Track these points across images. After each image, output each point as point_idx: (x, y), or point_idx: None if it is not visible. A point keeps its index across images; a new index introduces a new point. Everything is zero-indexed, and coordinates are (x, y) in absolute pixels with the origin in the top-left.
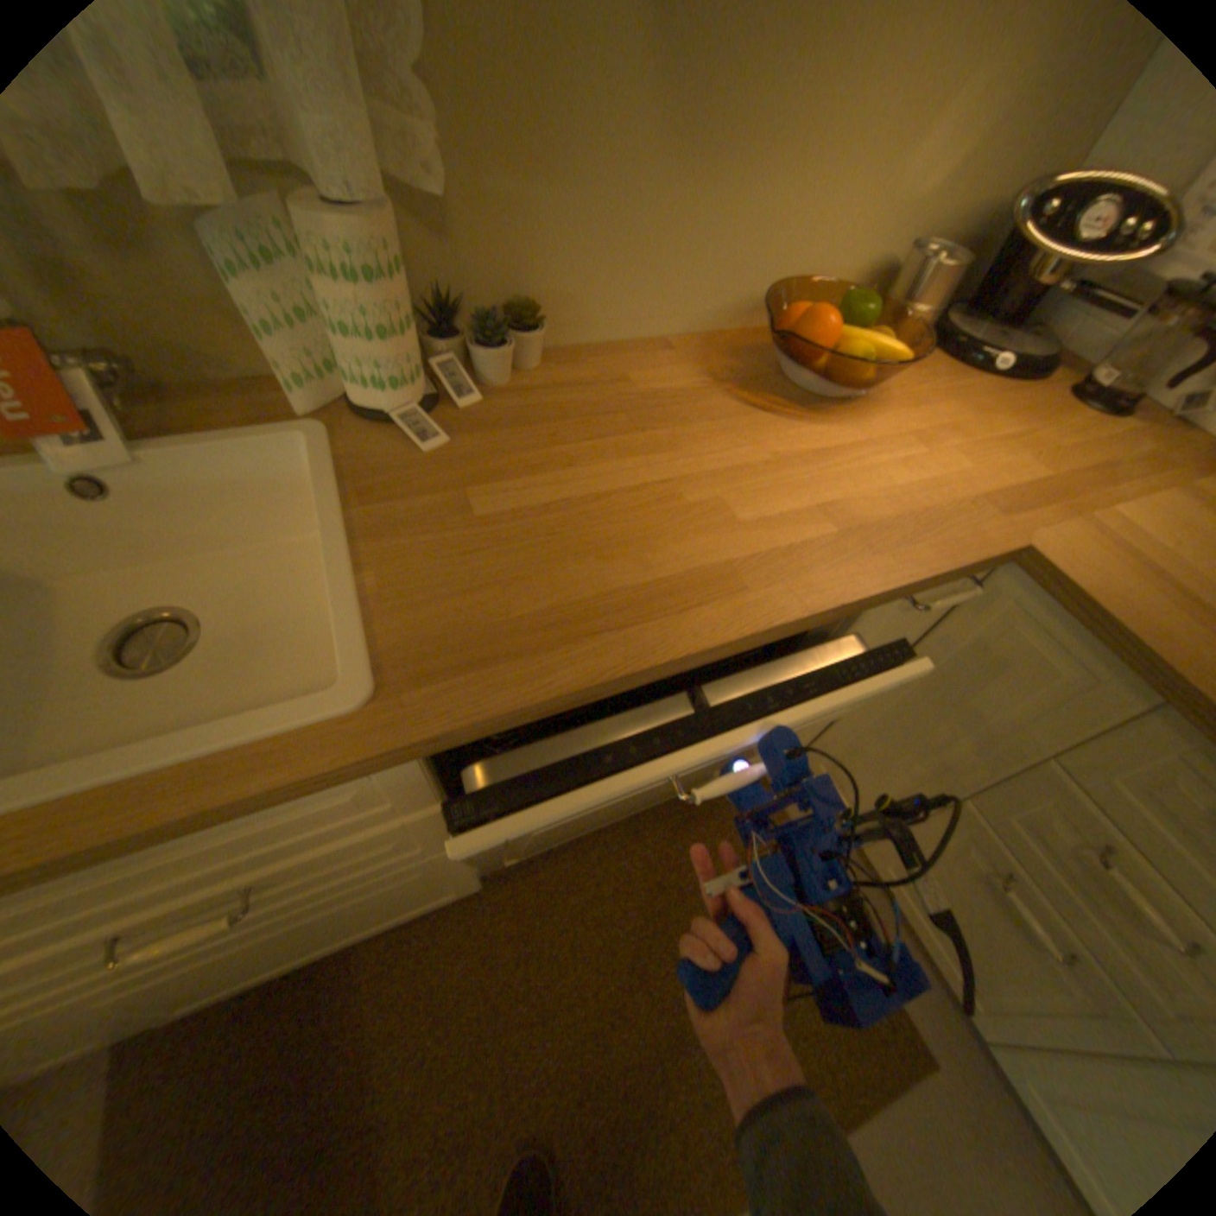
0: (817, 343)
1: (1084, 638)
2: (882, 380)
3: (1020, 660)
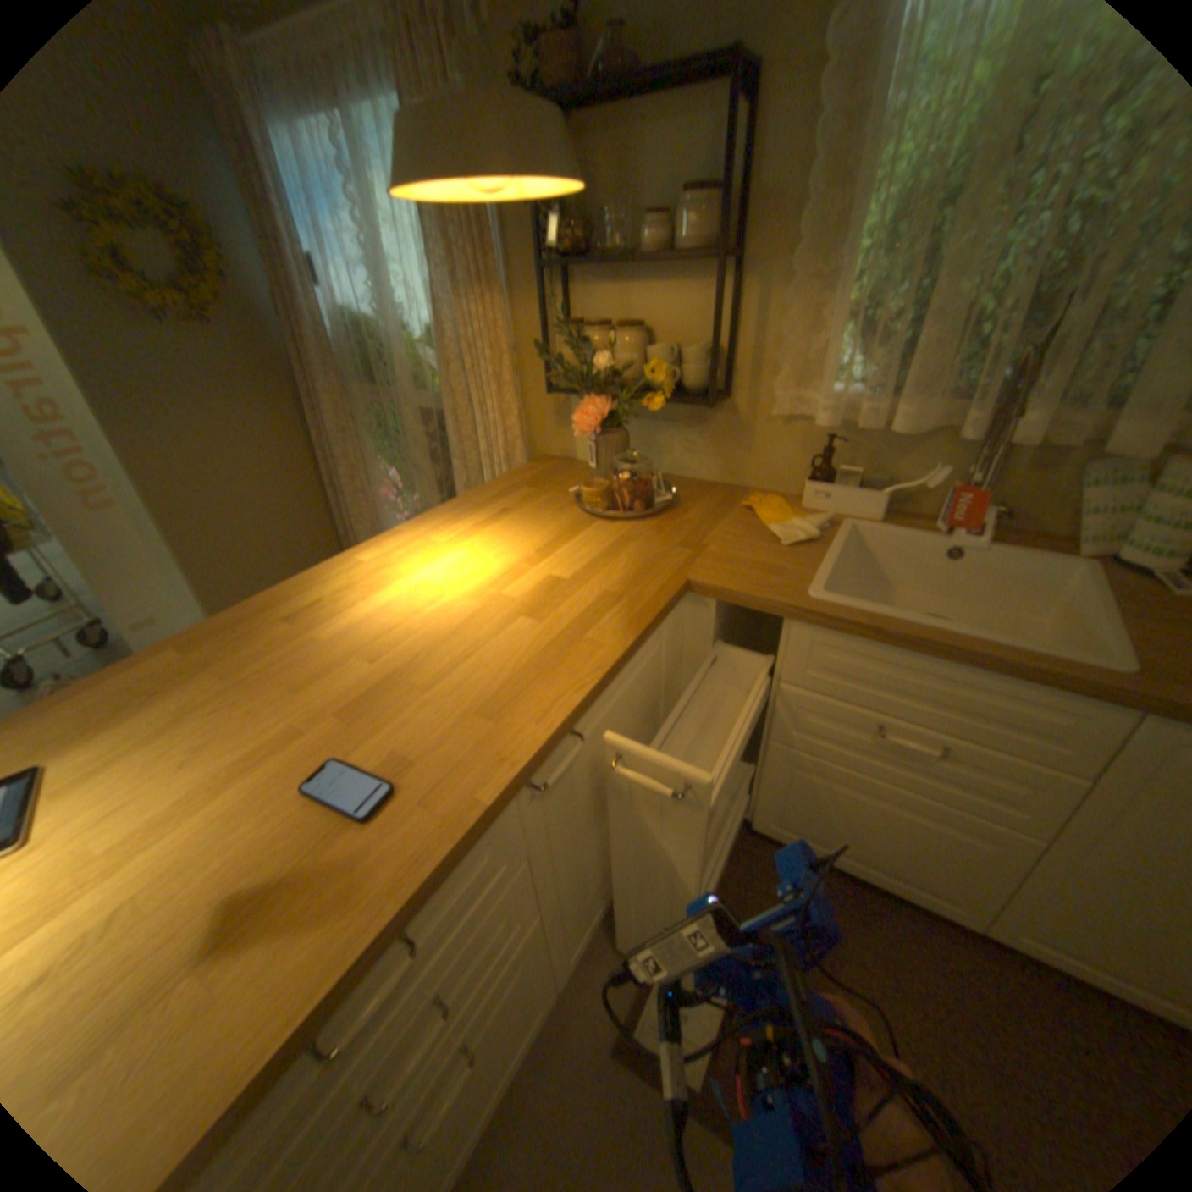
0: None
1: None
2: None
3: None
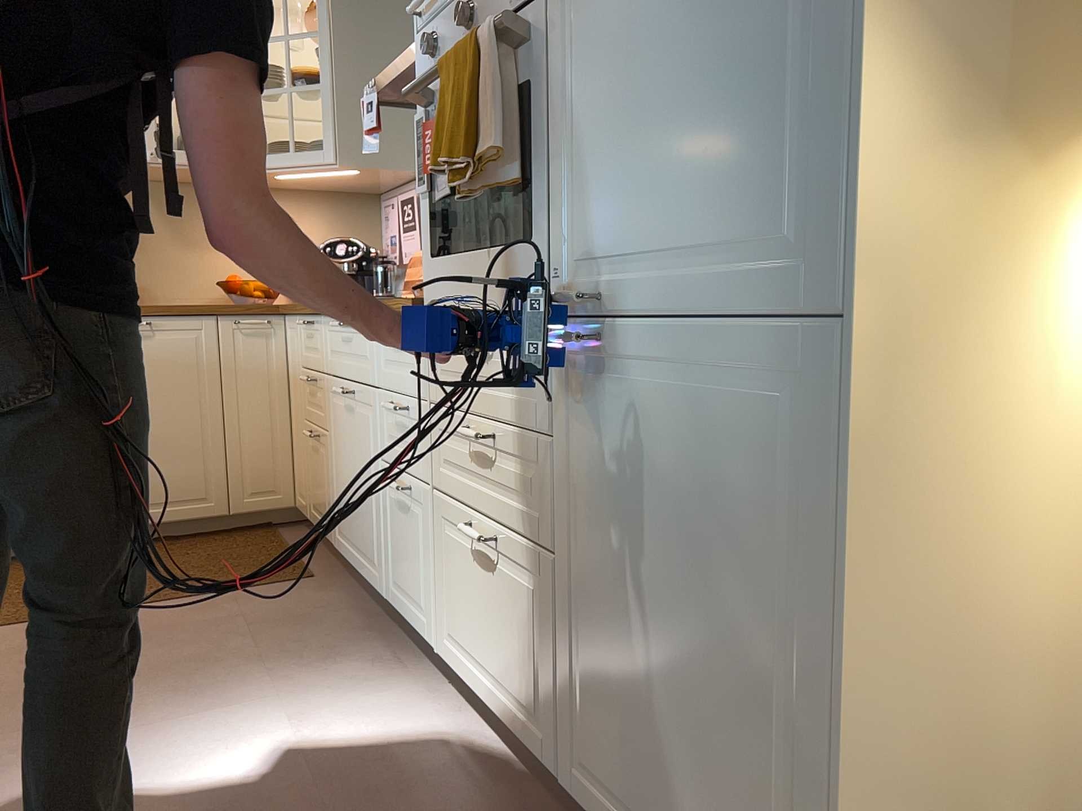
0: (230, 284)
1: (291, 319)
2: (267, 296)
3: (292, 344)
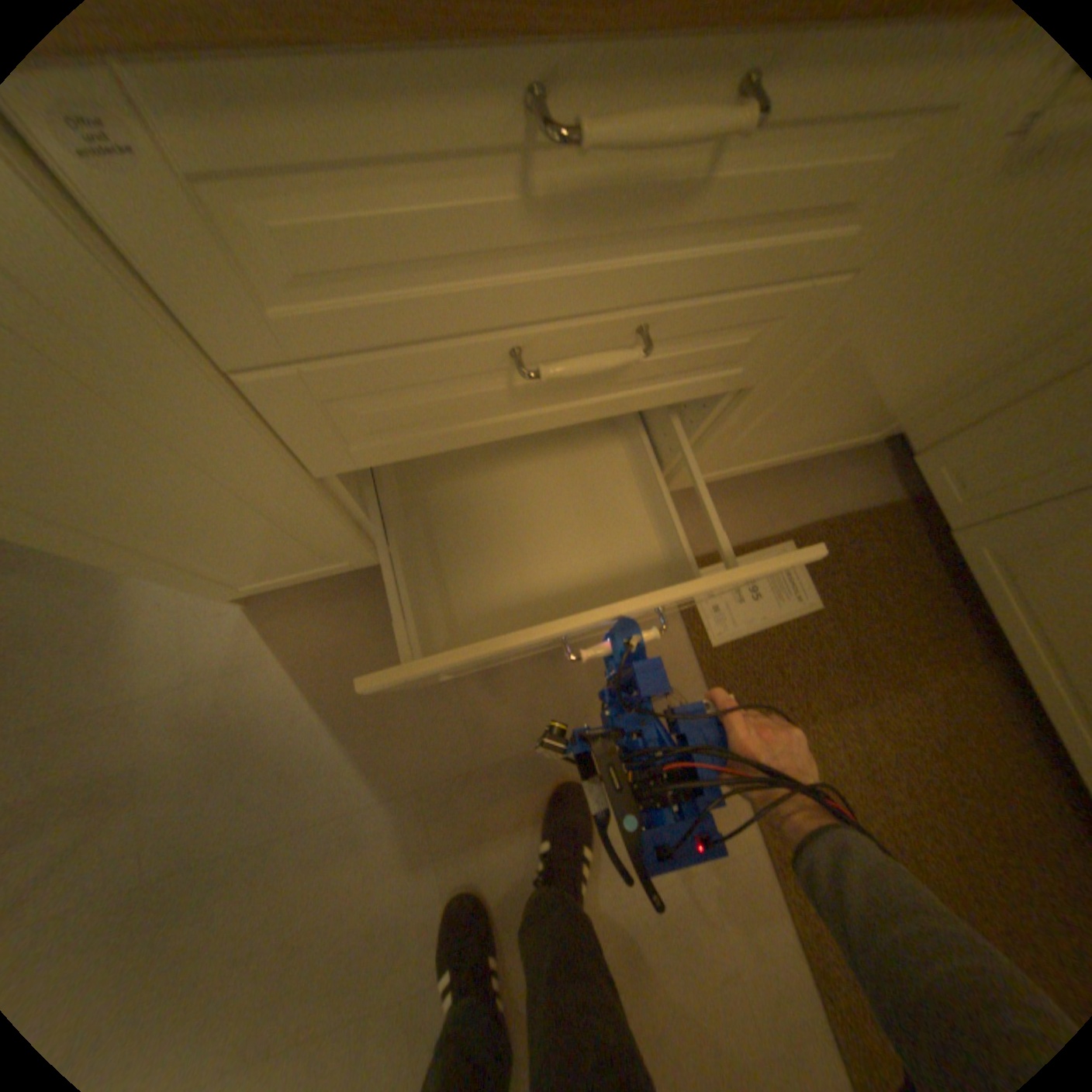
0: None
1: None
2: None
3: None
